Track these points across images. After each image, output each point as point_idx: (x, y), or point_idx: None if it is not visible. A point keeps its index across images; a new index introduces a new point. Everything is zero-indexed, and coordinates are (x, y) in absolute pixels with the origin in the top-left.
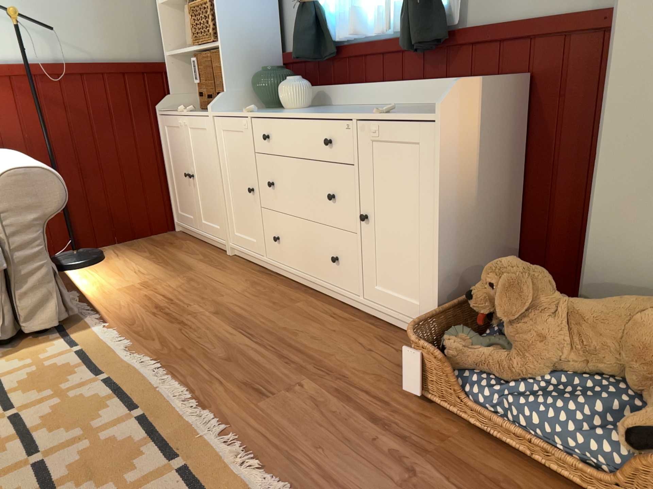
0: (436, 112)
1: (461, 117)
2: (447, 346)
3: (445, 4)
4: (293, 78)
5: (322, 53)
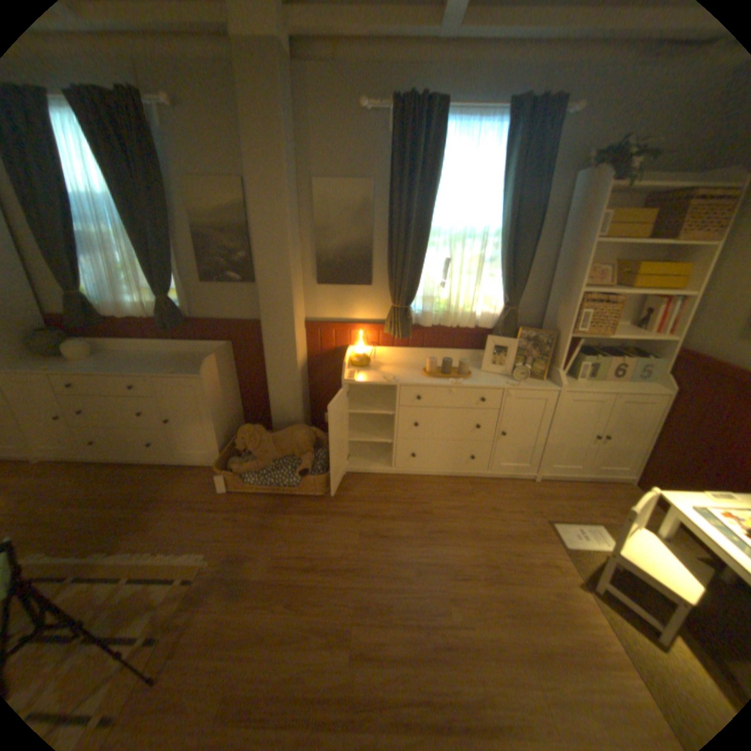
0: (198, 372)
1: (210, 372)
2: (231, 469)
3: (179, 305)
4: (71, 340)
5: (89, 321)
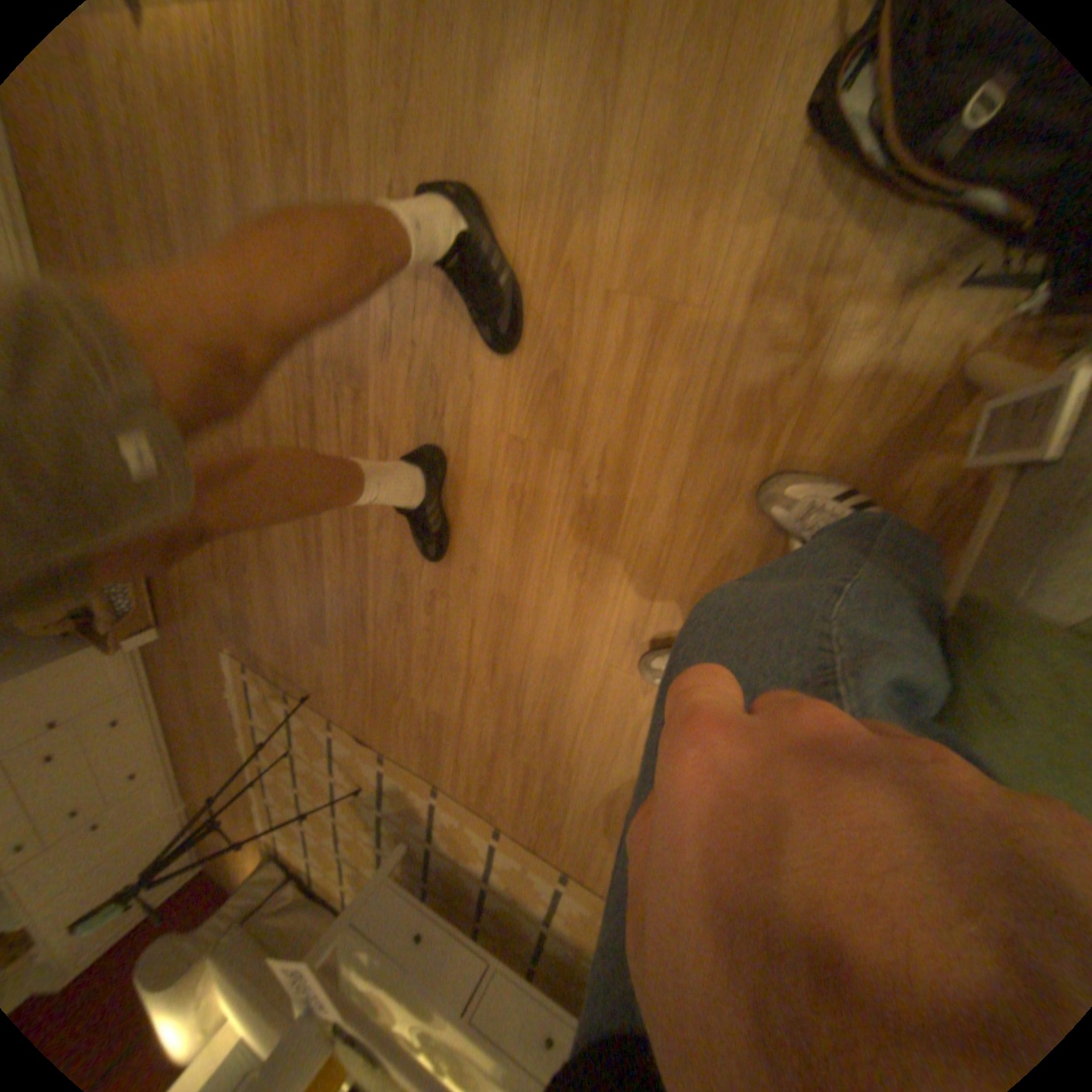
0: None
1: None
2: (102, 629)
3: None
4: None
5: None
